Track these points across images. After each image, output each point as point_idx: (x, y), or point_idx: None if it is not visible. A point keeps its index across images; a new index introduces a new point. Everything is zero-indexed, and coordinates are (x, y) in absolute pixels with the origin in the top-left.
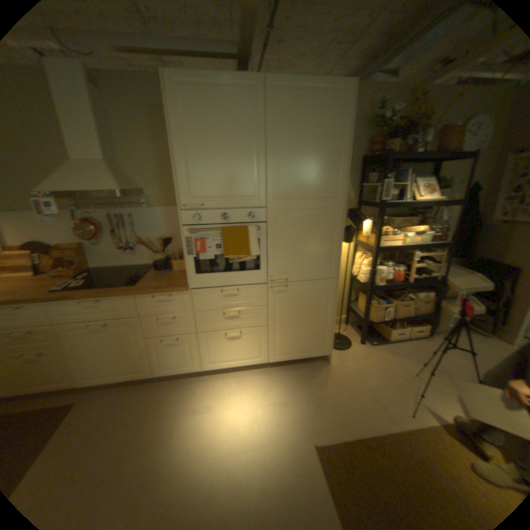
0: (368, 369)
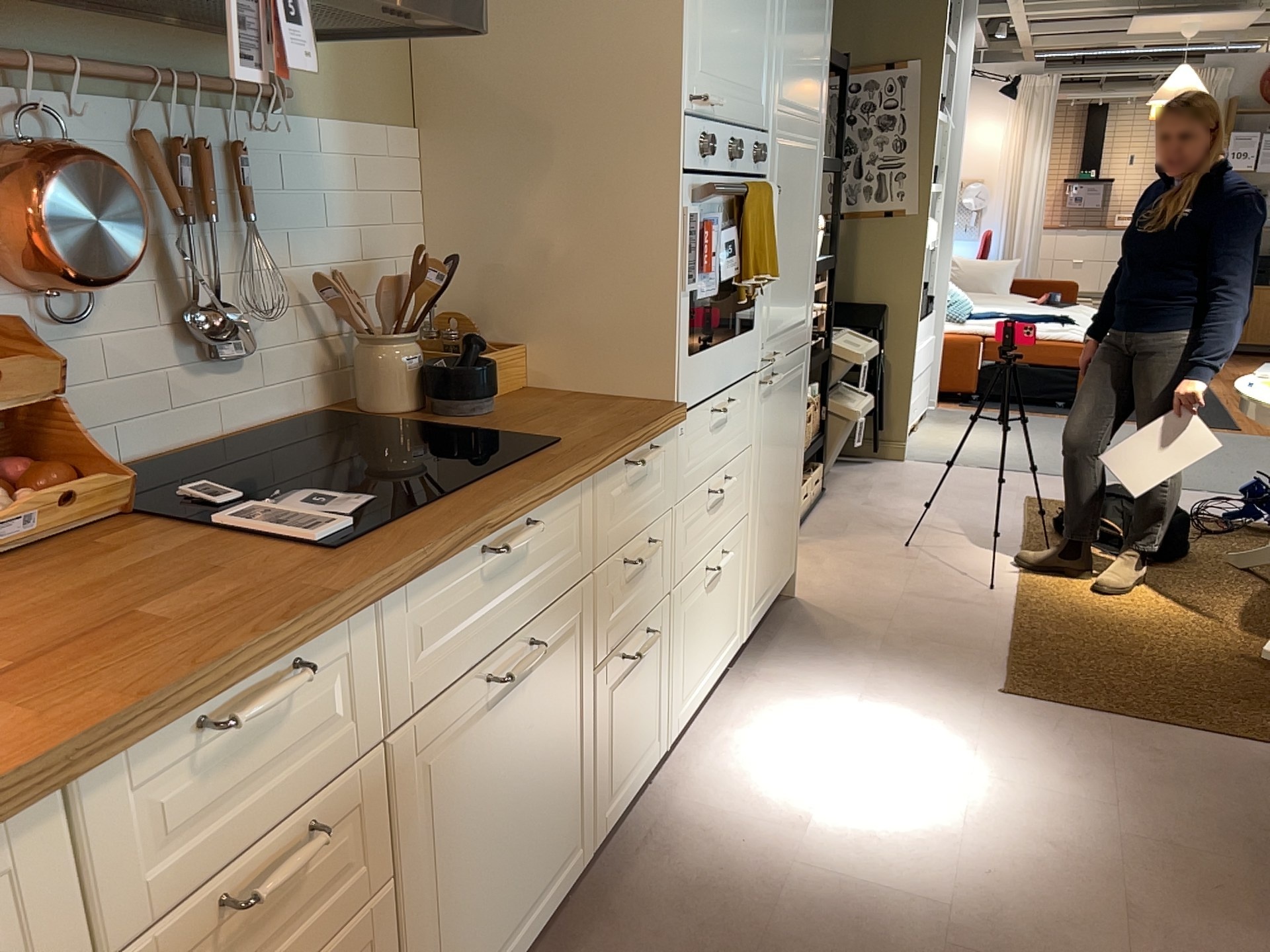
0: (847, 571)
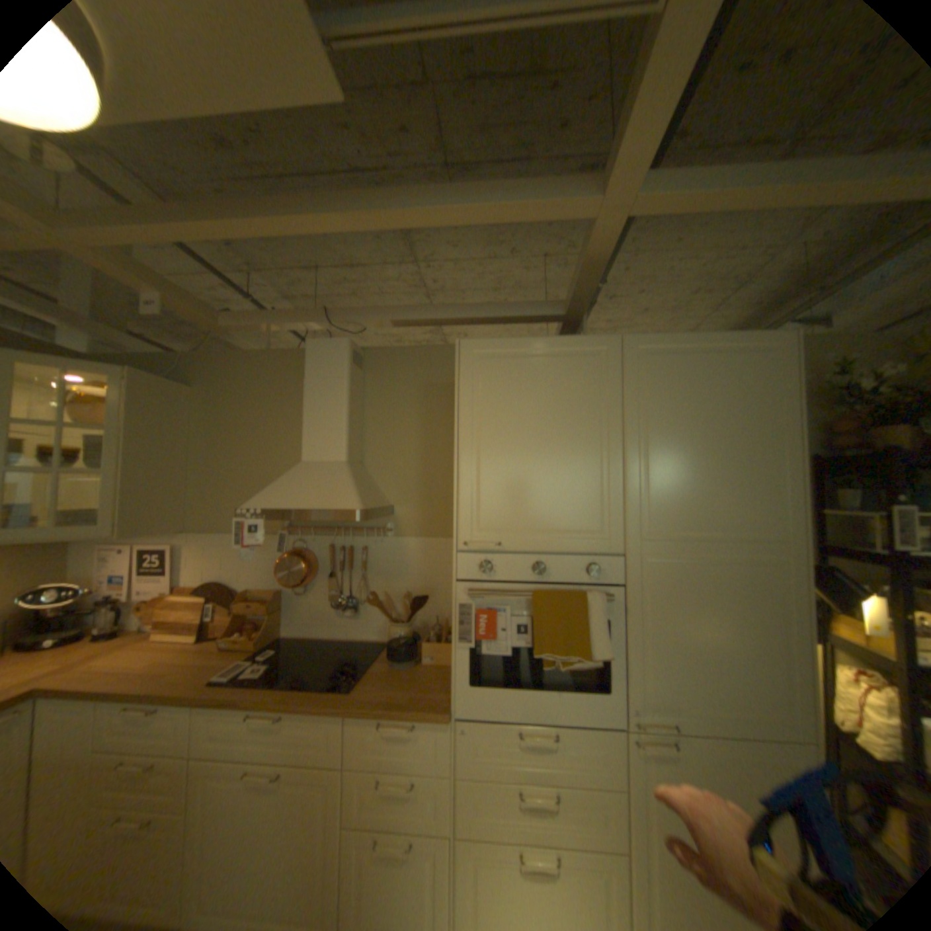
0: None
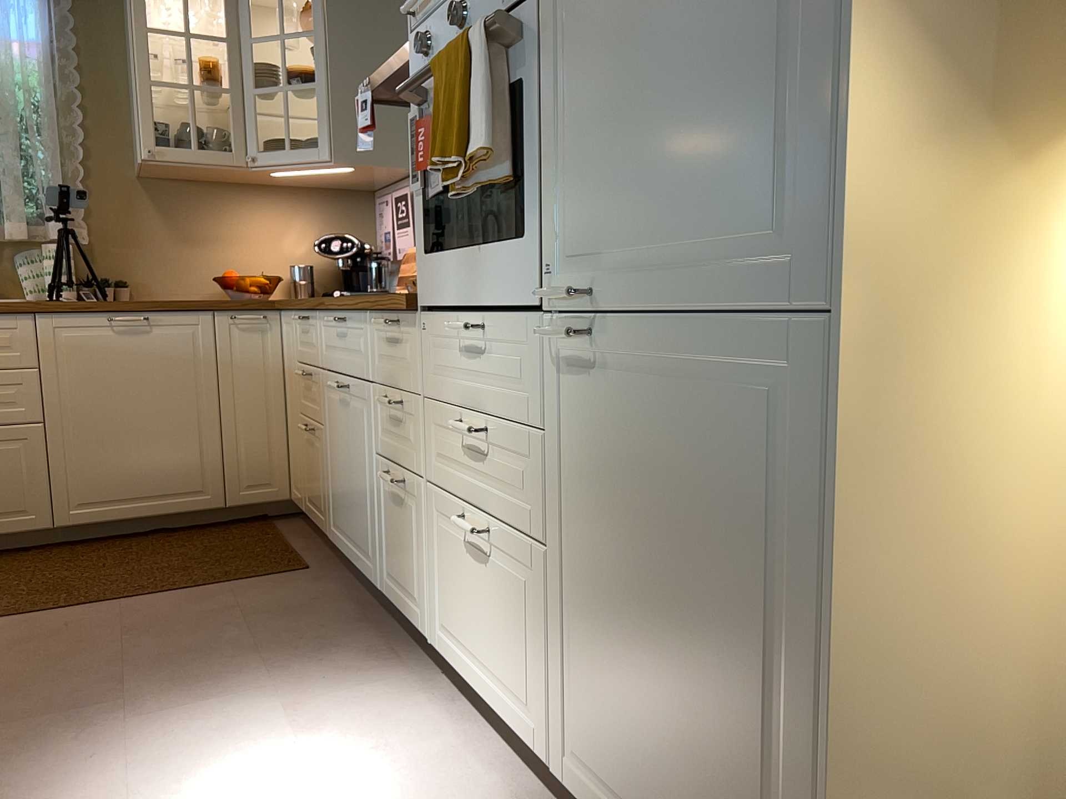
0: None
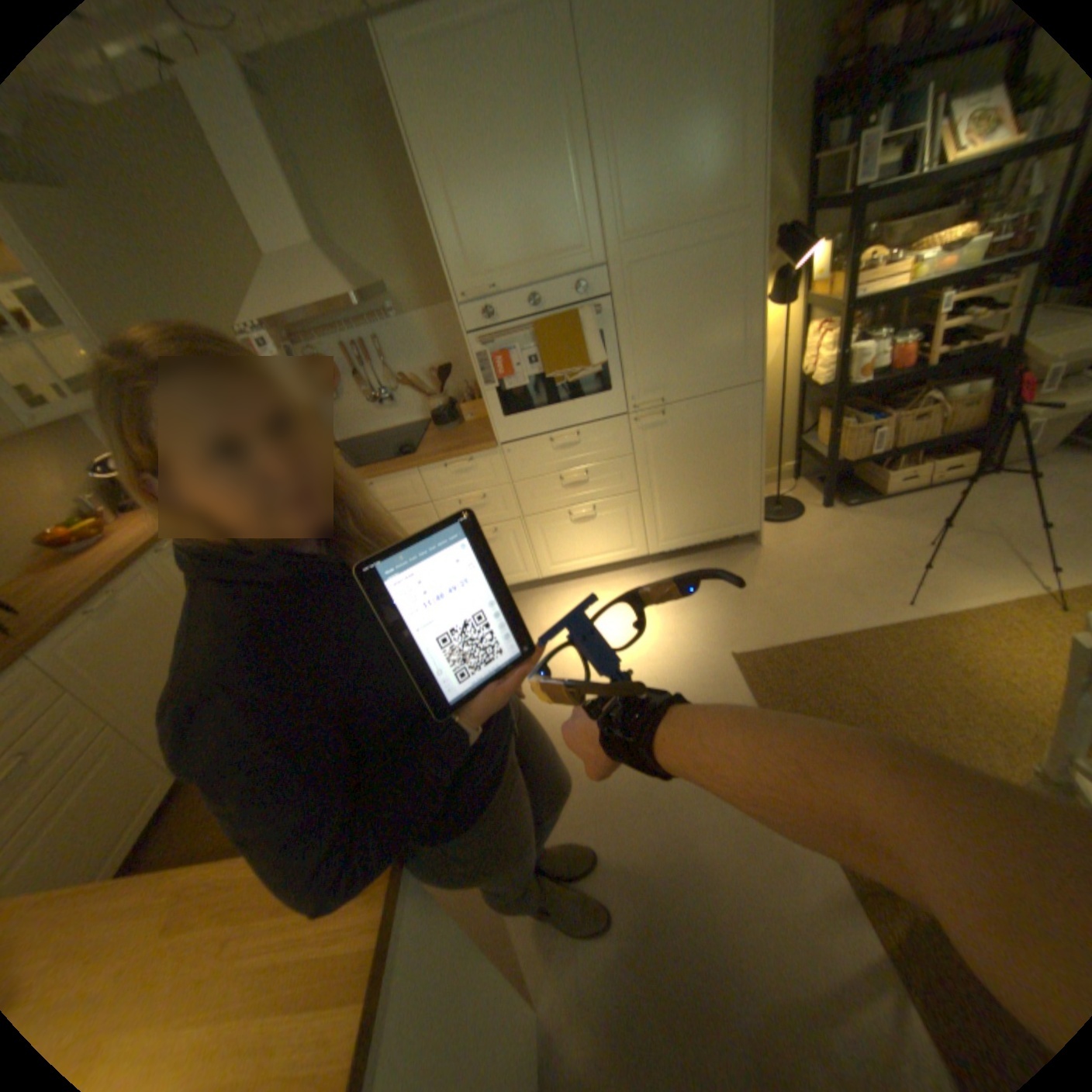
0: (832, 545)
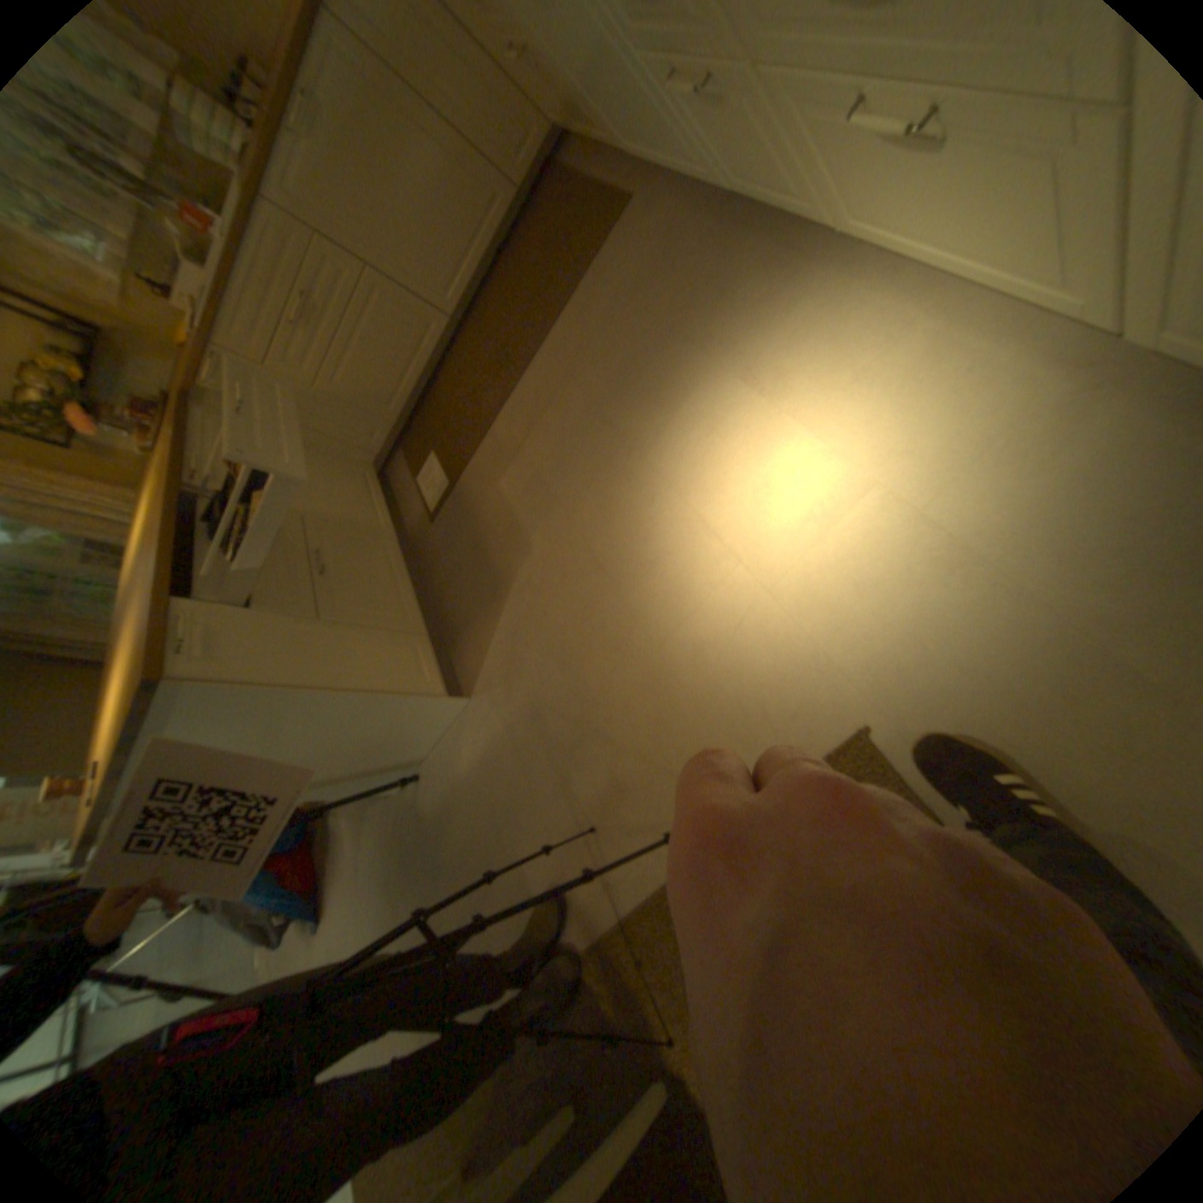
0: None
